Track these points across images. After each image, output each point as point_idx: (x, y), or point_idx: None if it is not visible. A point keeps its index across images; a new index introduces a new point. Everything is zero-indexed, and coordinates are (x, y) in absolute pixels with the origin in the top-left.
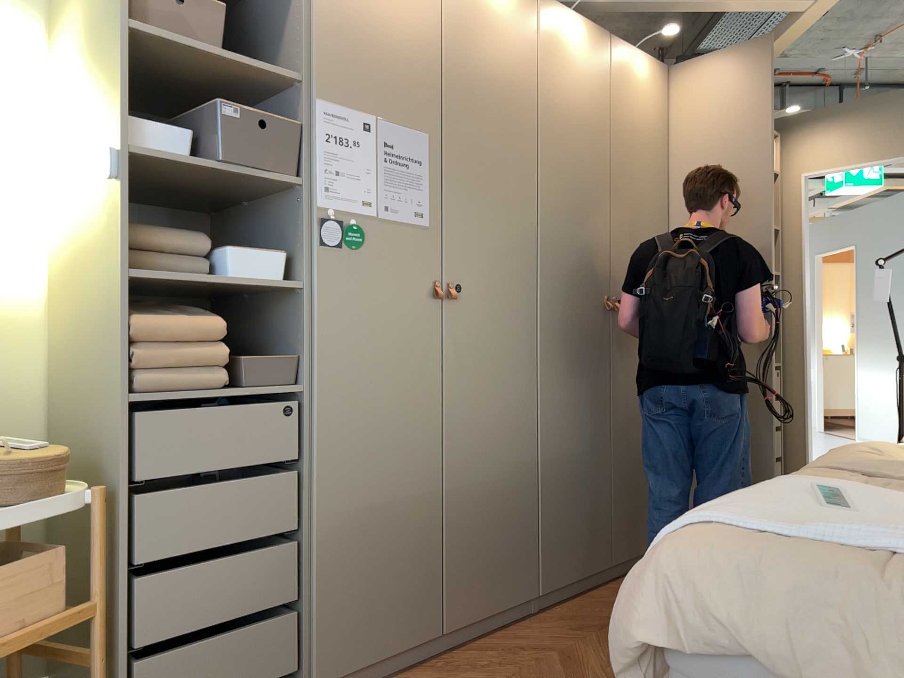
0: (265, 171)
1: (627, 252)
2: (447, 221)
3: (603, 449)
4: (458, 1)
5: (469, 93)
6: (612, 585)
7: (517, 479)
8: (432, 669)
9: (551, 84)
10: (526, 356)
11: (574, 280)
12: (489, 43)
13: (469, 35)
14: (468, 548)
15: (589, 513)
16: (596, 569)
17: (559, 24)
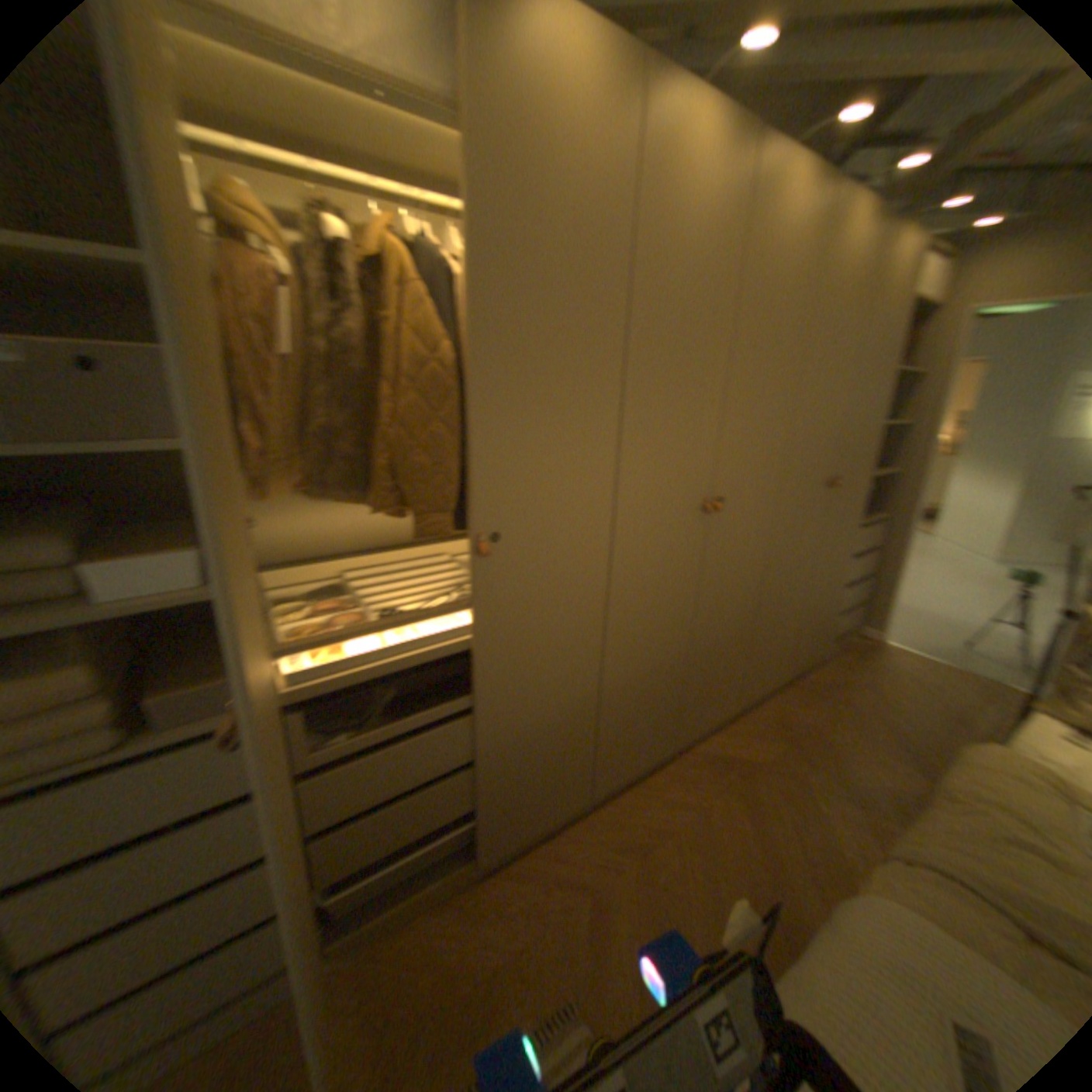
0: (114, 443)
1: (735, 442)
2: (472, 458)
3: (676, 657)
4: (488, 79)
5: (509, 255)
6: (671, 768)
7: (569, 716)
8: (459, 913)
9: (652, 223)
10: (588, 593)
11: (660, 491)
12: (547, 162)
13: (509, 148)
14: (507, 795)
15: (653, 717)
16: (656, 760)
17: (674, 115)
